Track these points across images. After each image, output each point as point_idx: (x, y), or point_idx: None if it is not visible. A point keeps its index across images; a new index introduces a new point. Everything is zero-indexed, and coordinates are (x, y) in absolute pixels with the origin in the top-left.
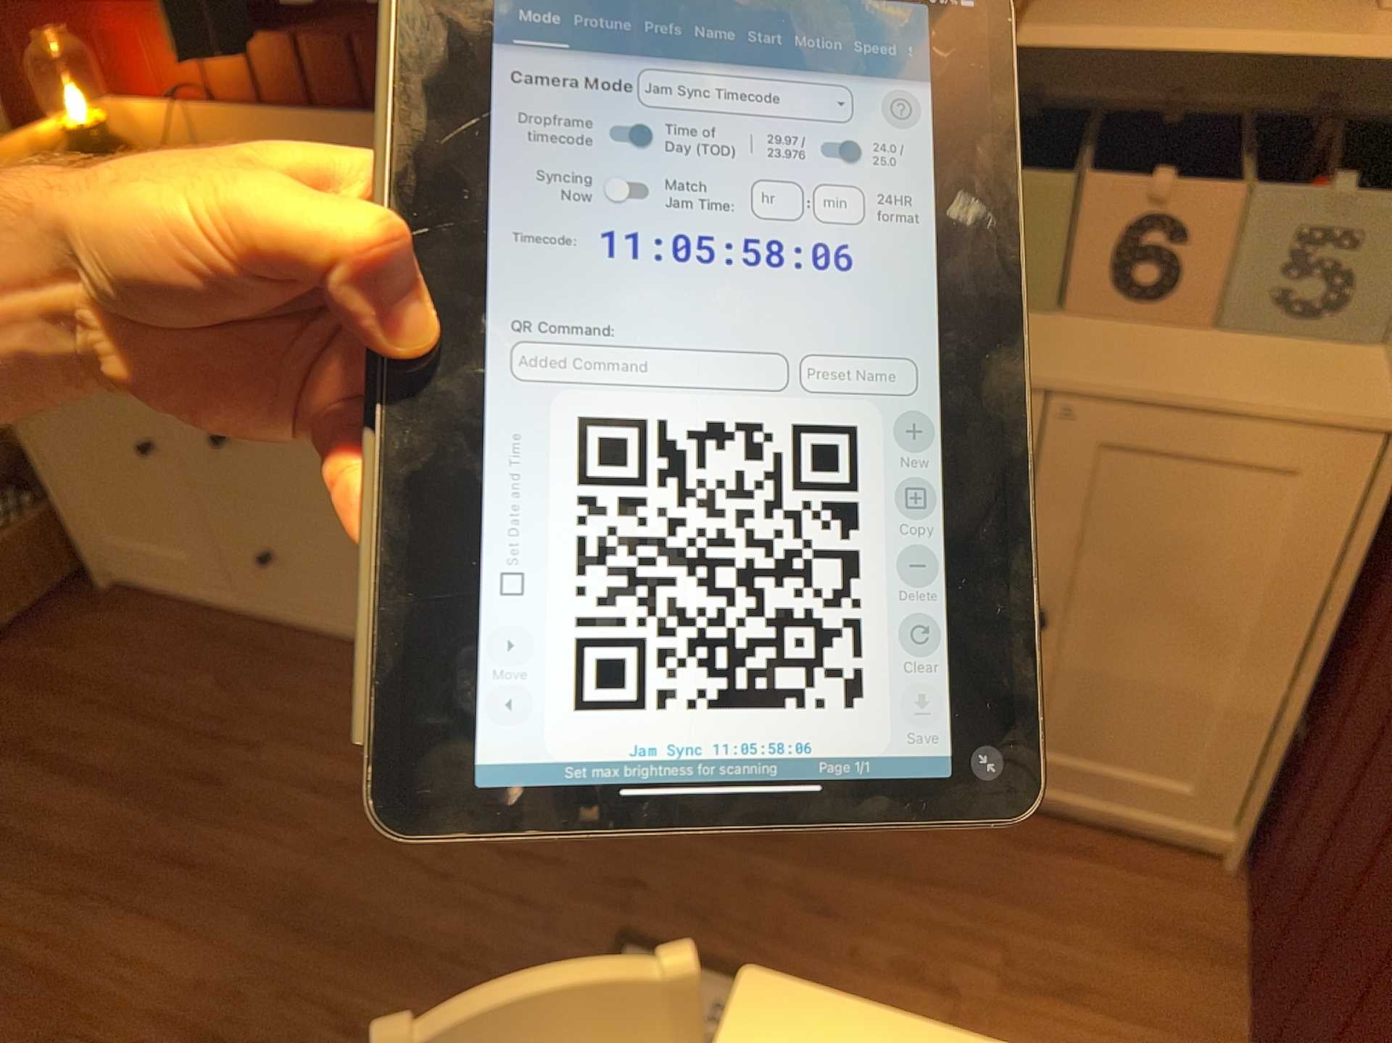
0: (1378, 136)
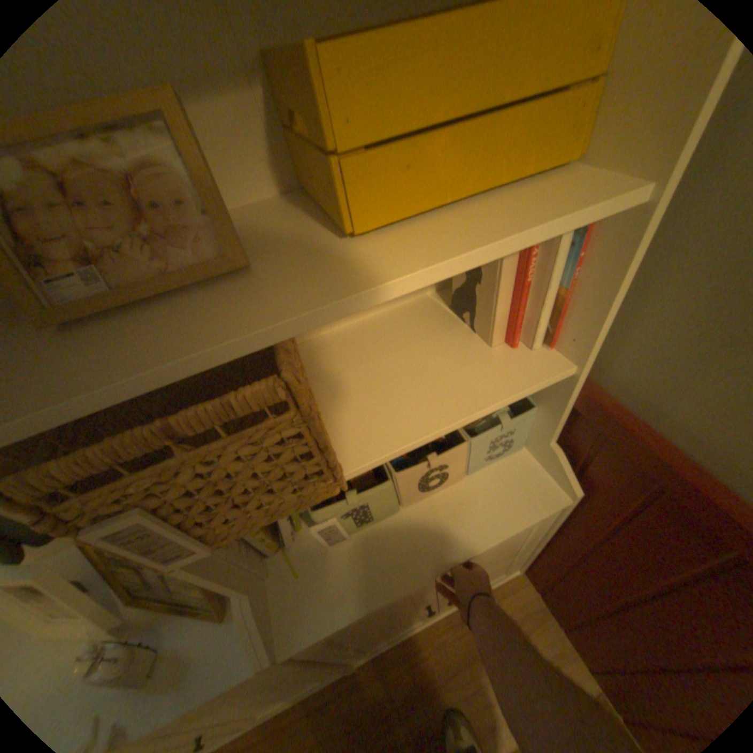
0: None
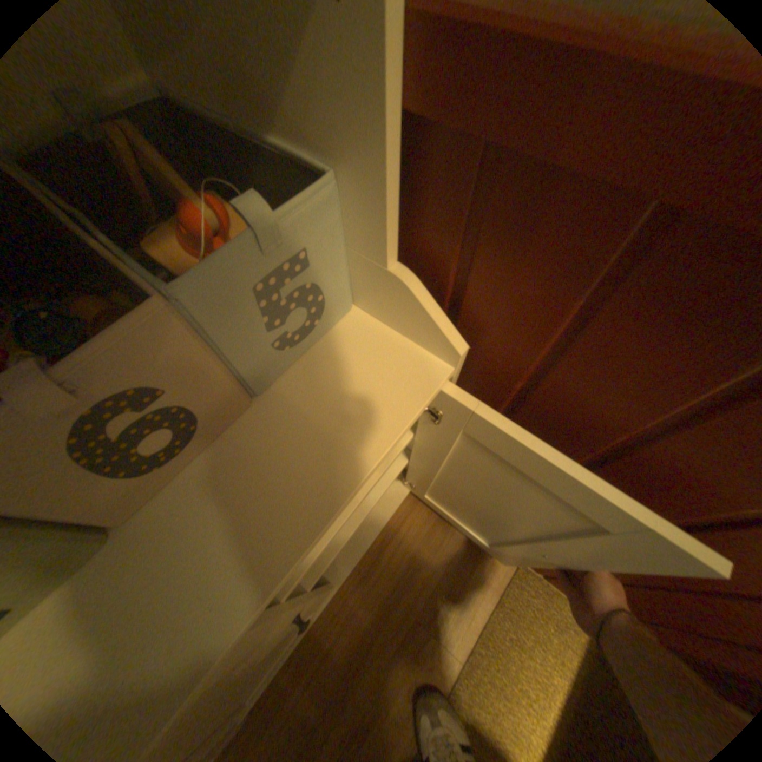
0: (173, 125)
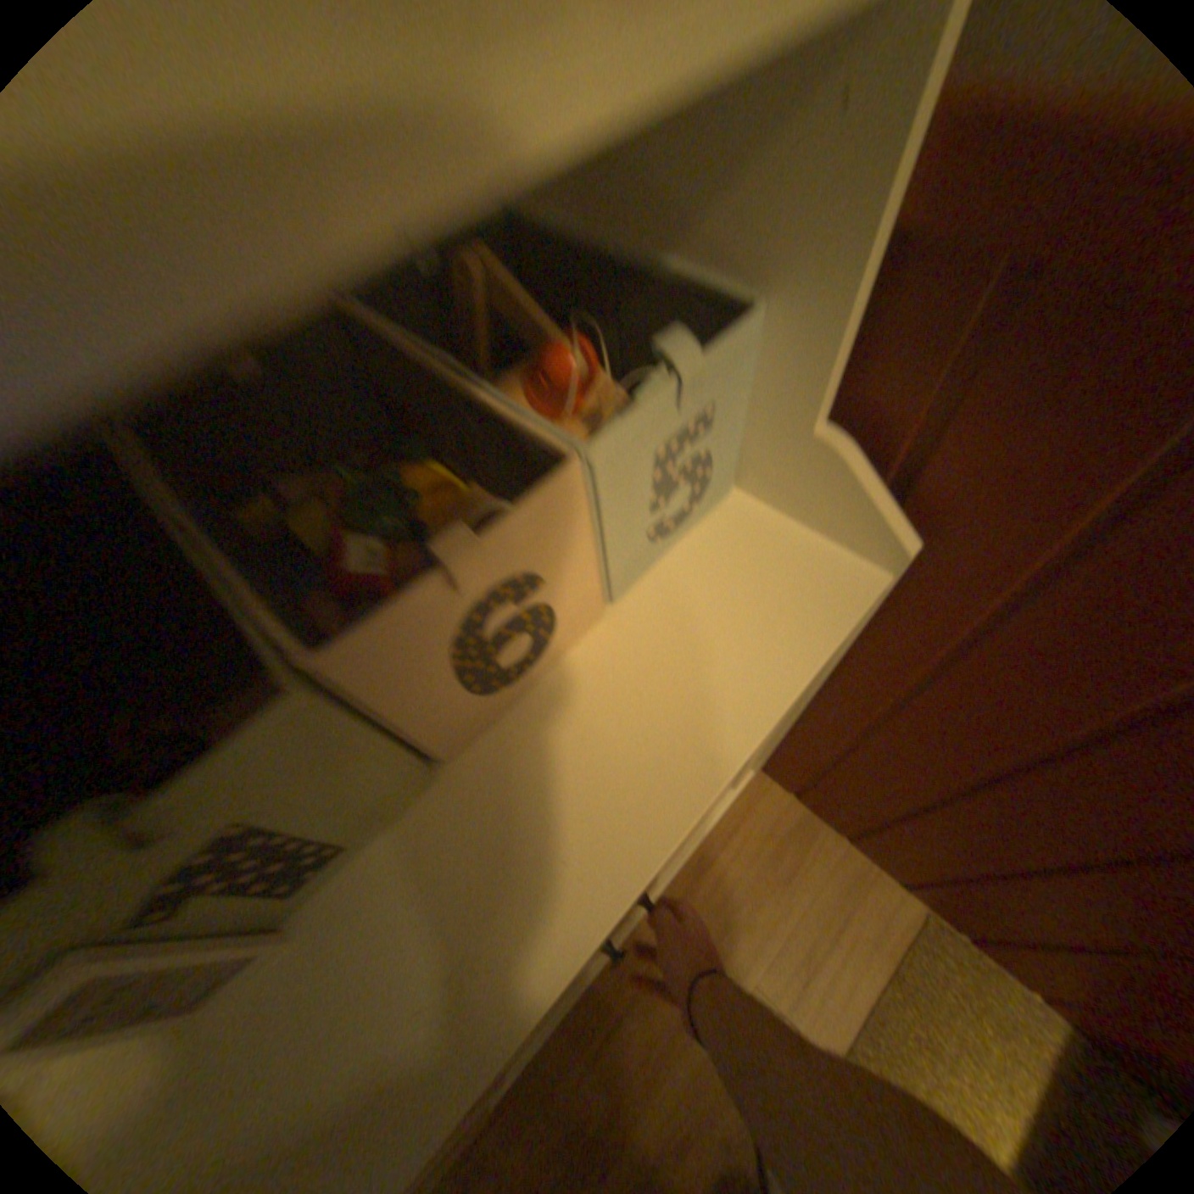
0: (529, 254)
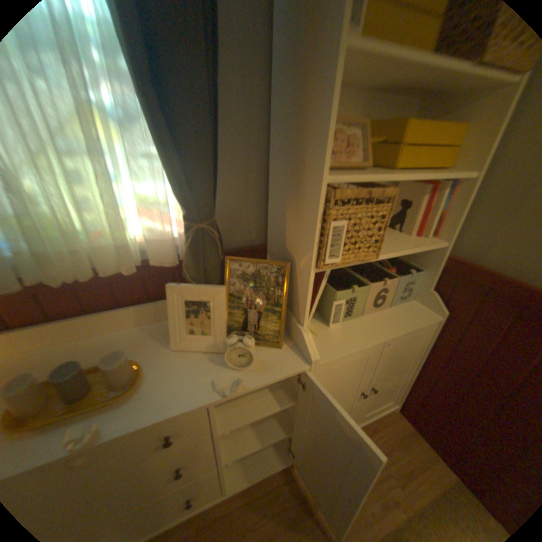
0: None
